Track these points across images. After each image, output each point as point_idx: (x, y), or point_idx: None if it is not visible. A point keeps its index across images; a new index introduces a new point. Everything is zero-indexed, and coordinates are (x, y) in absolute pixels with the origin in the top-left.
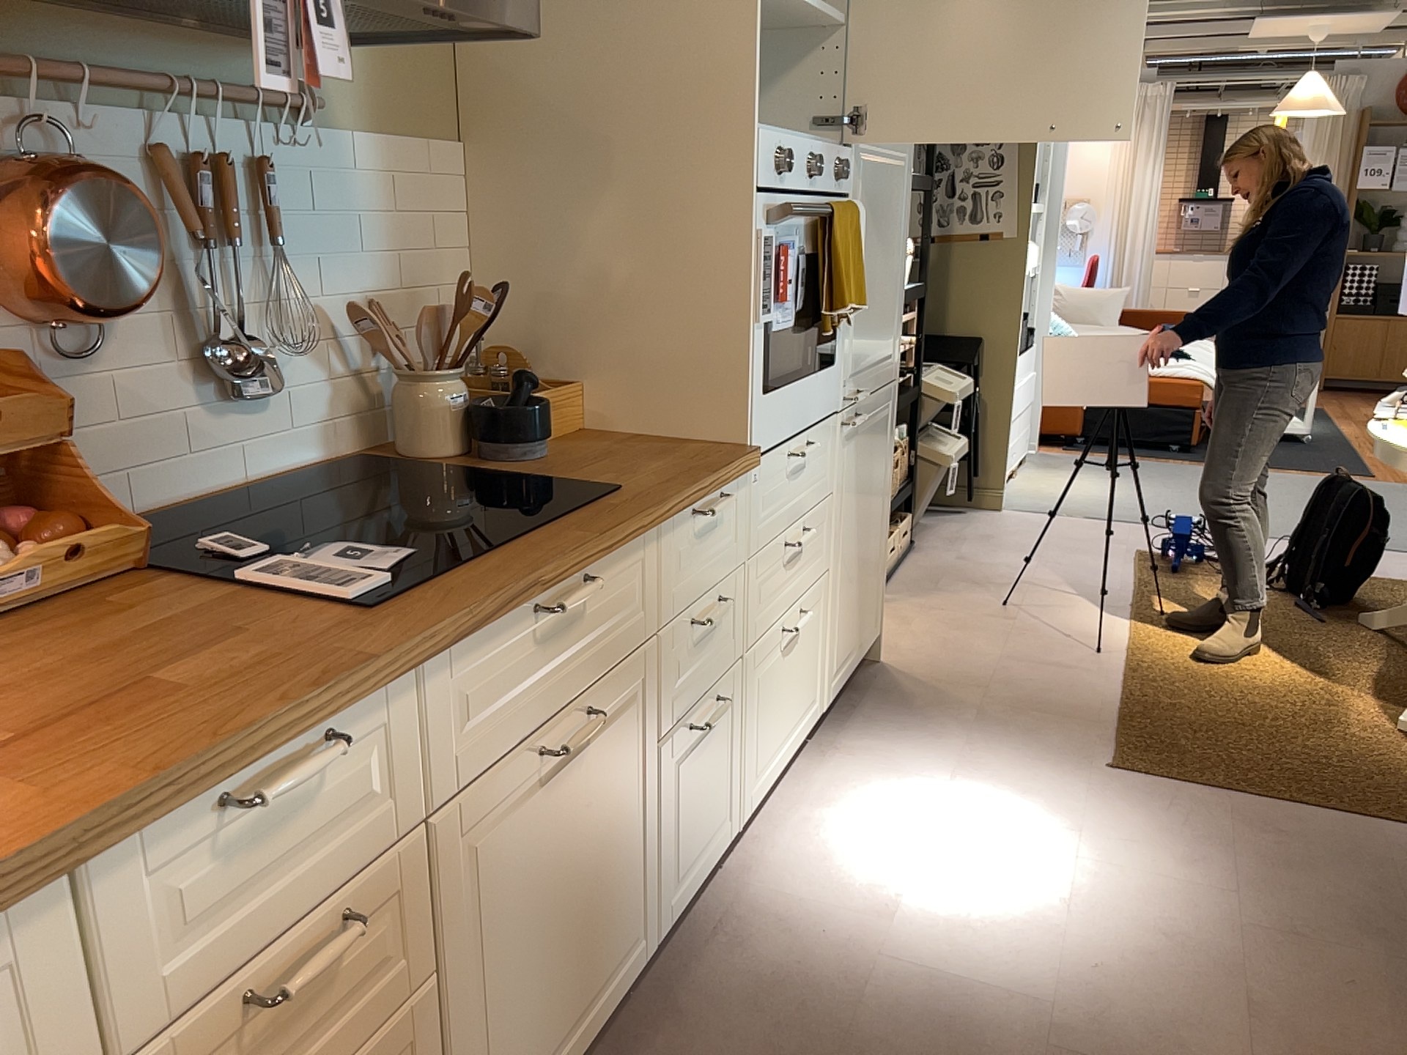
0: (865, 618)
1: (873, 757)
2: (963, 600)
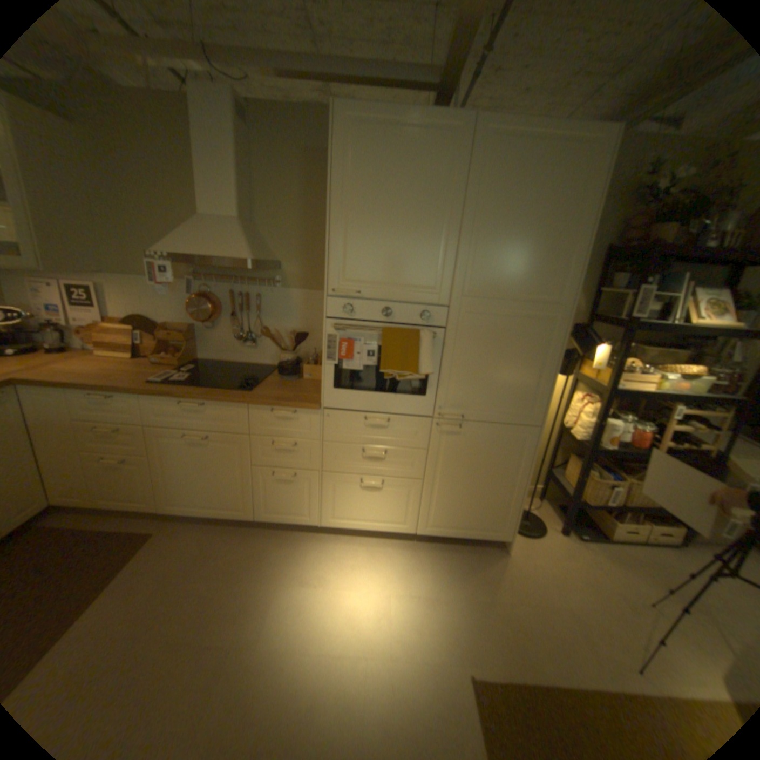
0: (480, 523)
1: (416, 566)
2: (632, 583)
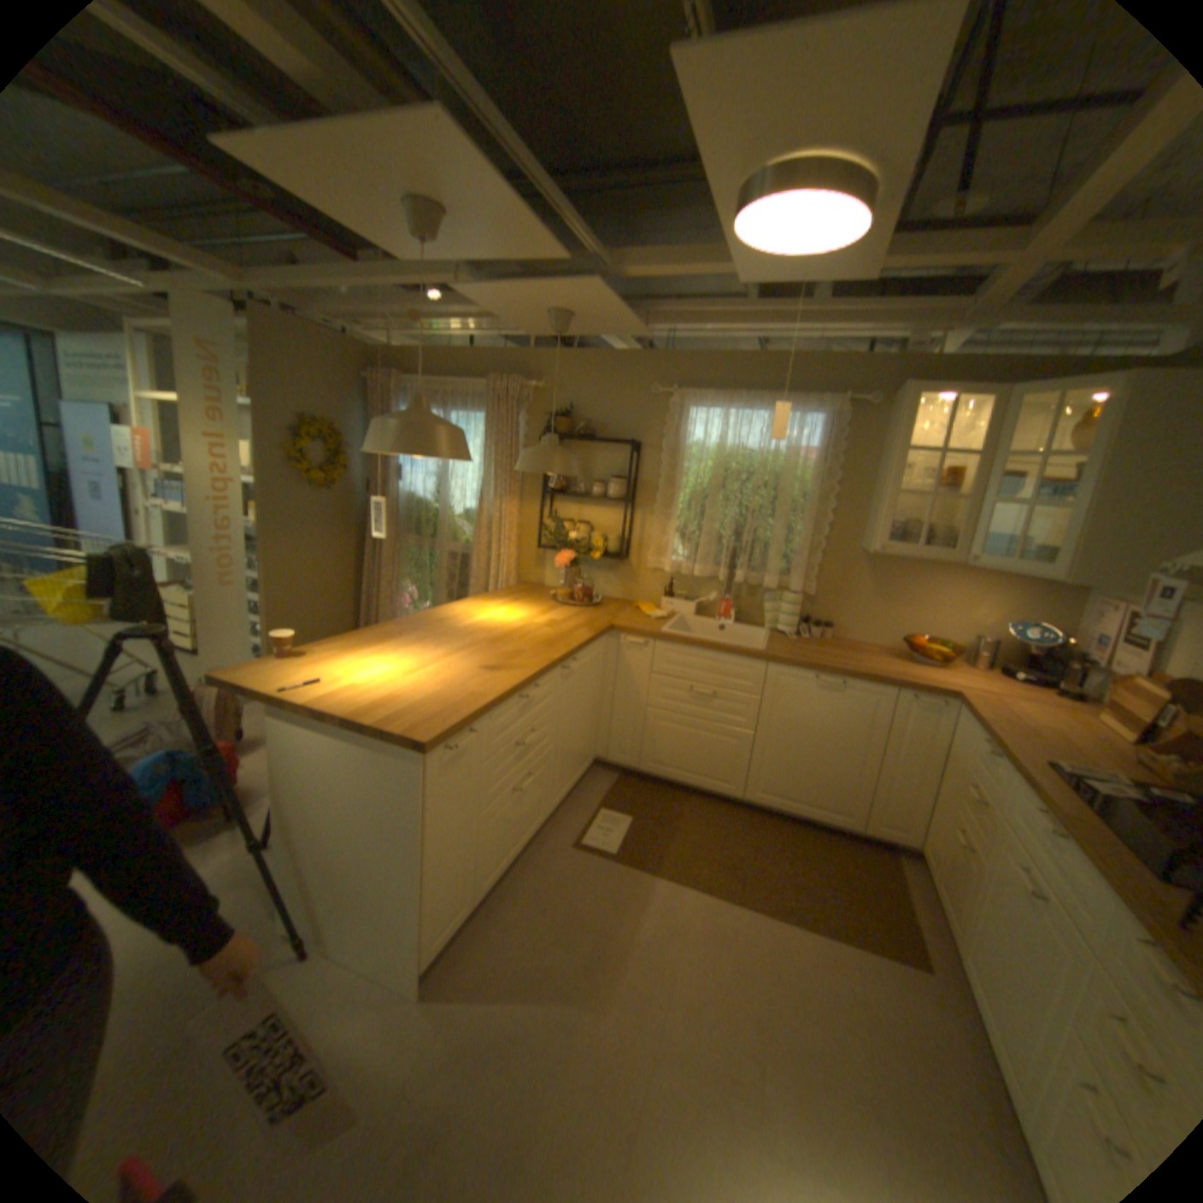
0: None
1: None
2: None
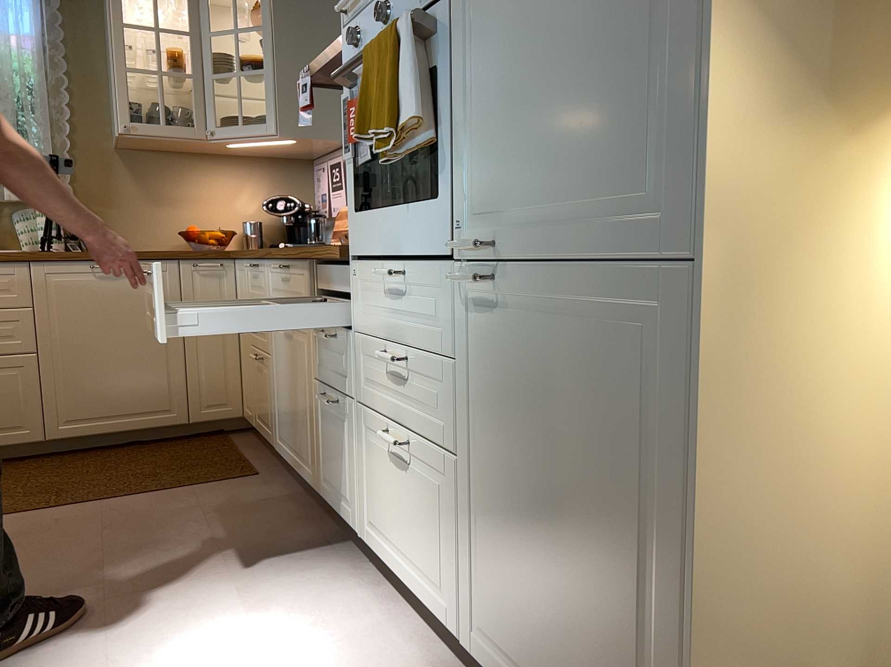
0: None
1: None
2: None
